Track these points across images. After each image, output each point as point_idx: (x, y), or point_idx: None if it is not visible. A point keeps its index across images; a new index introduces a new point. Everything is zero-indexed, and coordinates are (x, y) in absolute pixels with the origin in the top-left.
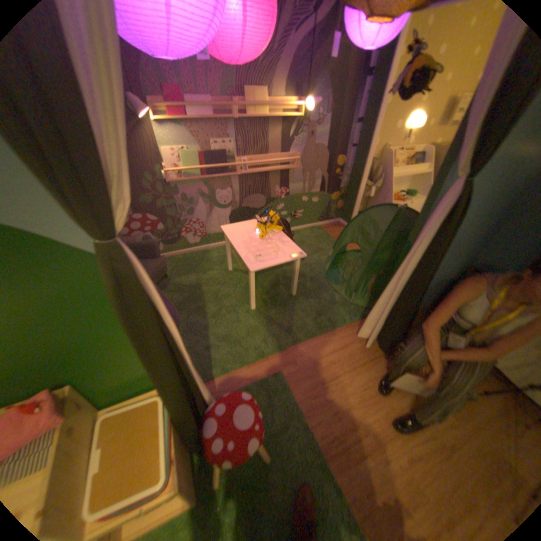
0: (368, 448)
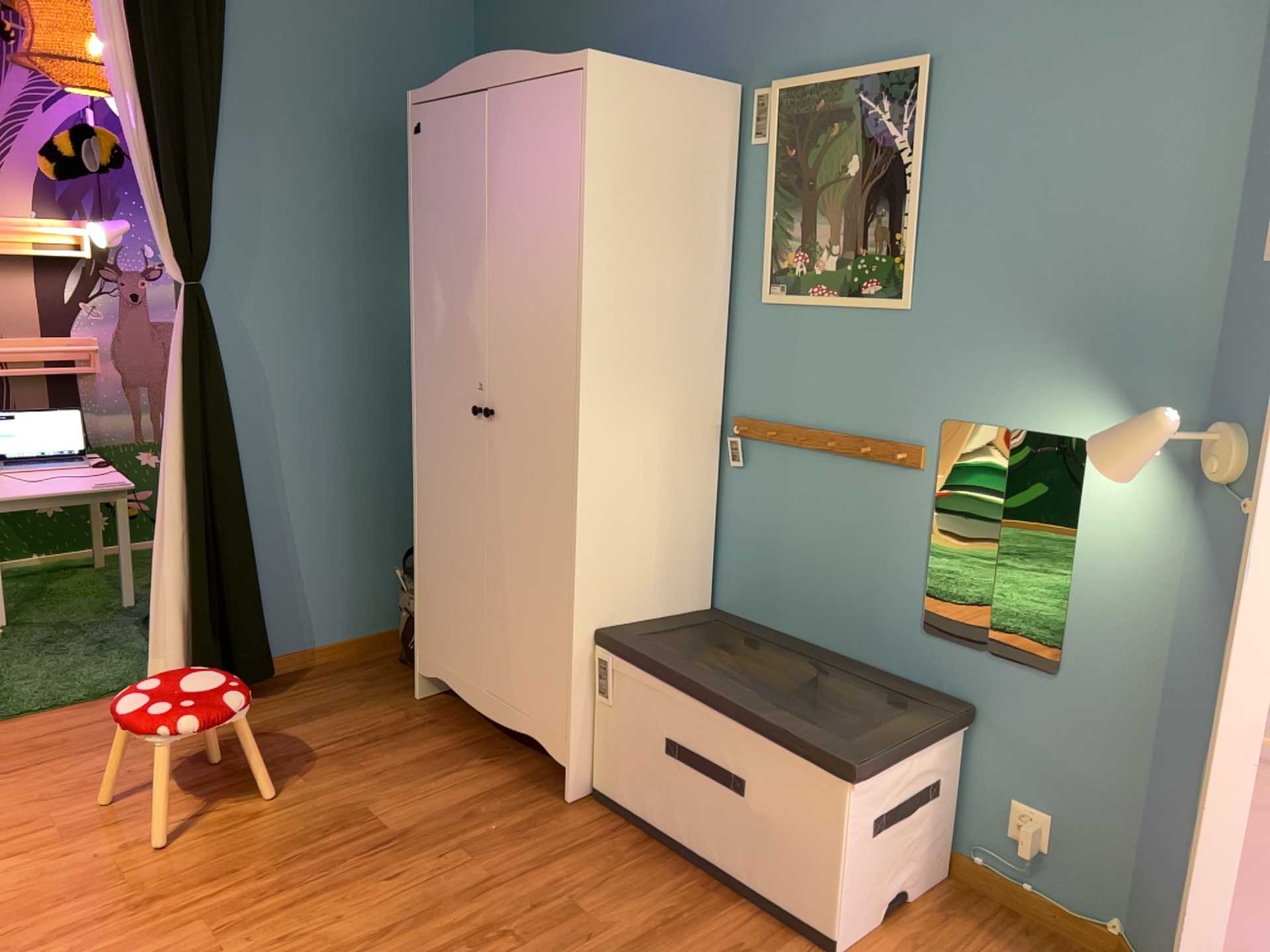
0: (27, 845)
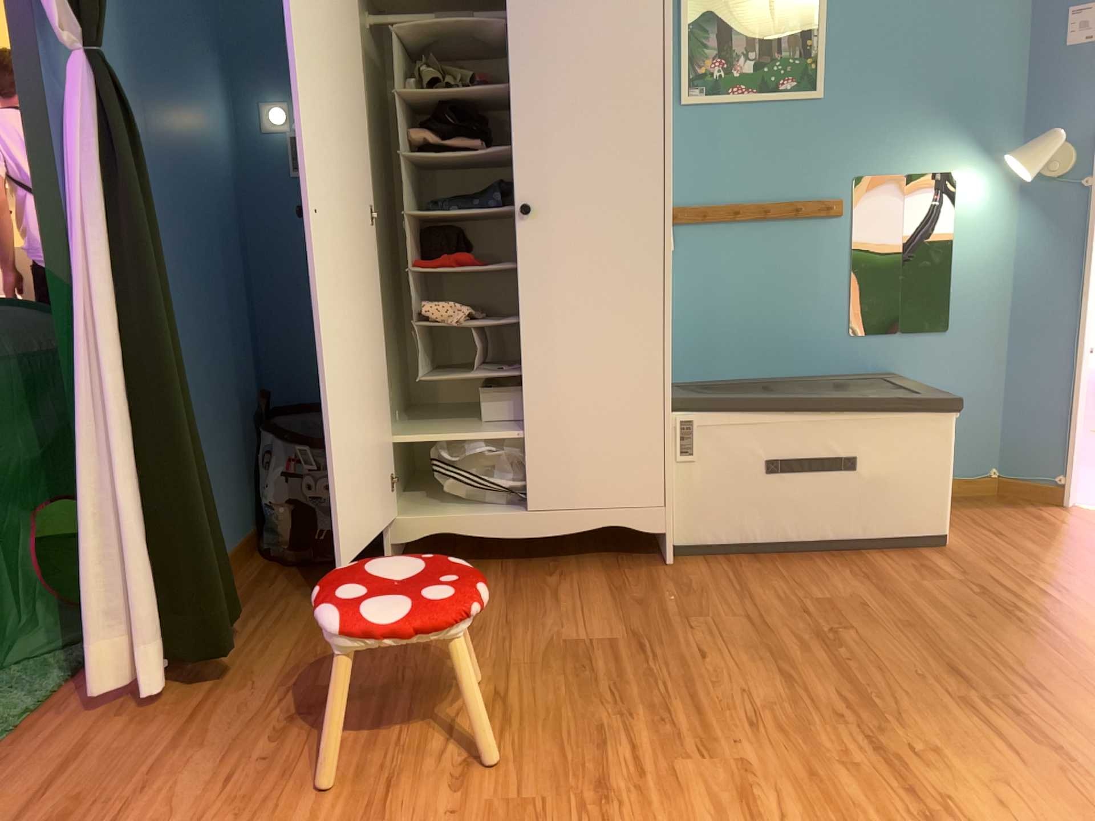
0: None
